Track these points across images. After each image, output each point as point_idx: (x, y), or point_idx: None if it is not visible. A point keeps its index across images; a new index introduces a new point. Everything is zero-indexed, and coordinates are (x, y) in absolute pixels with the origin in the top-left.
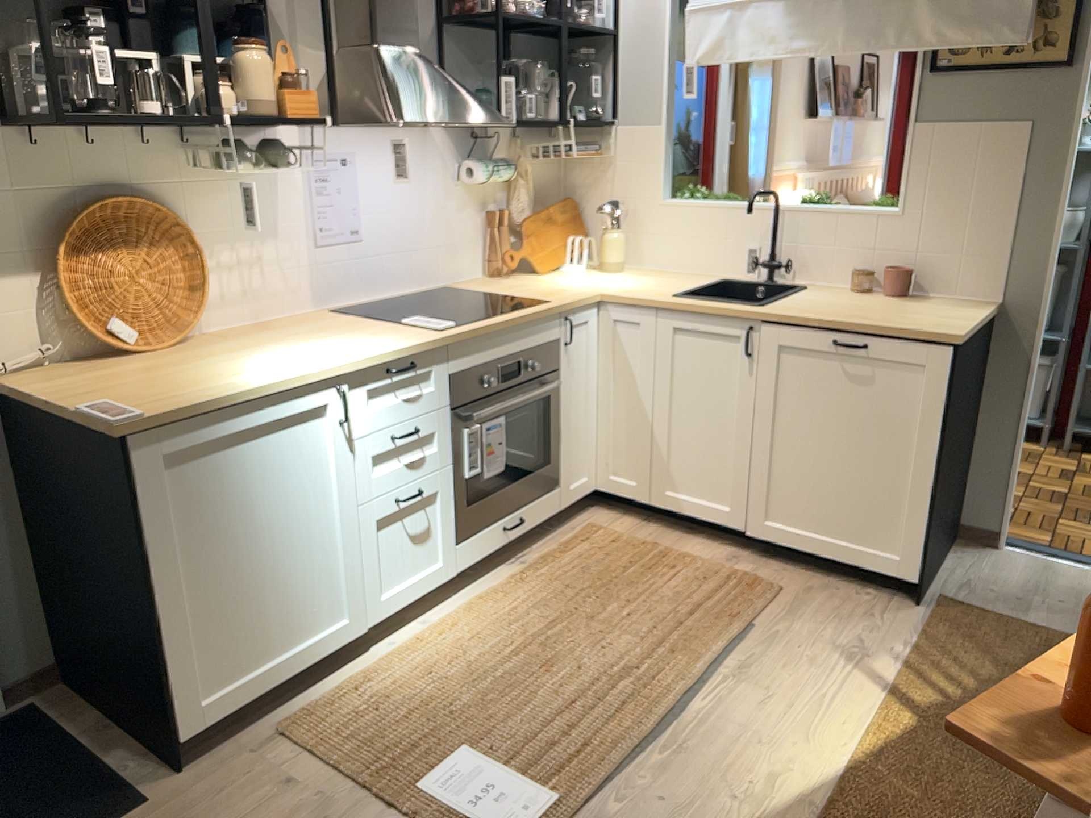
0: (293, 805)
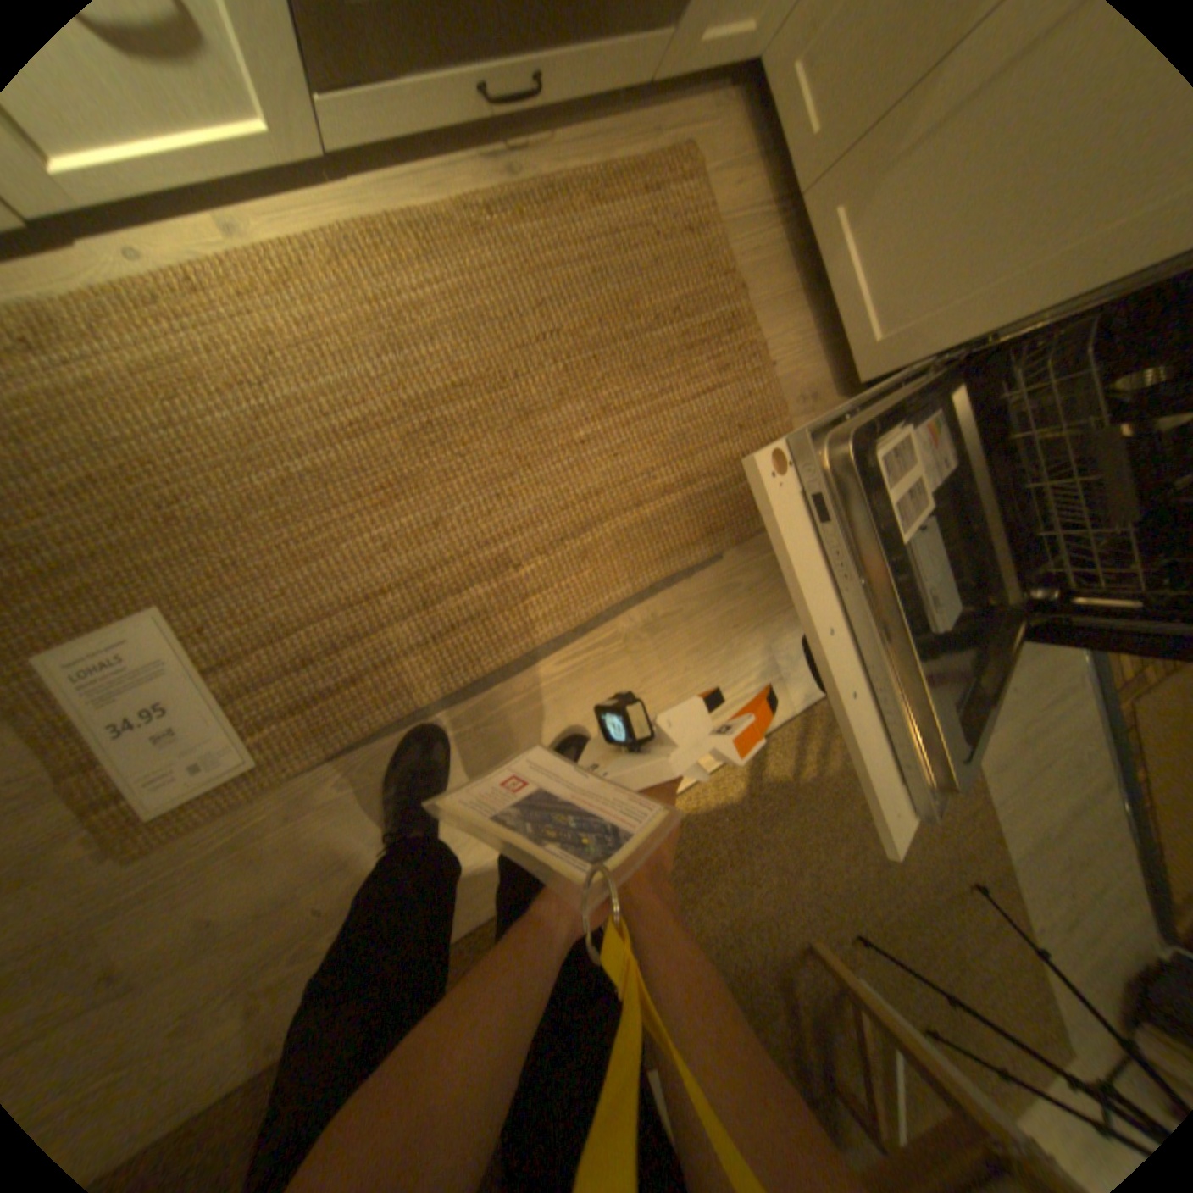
0: None
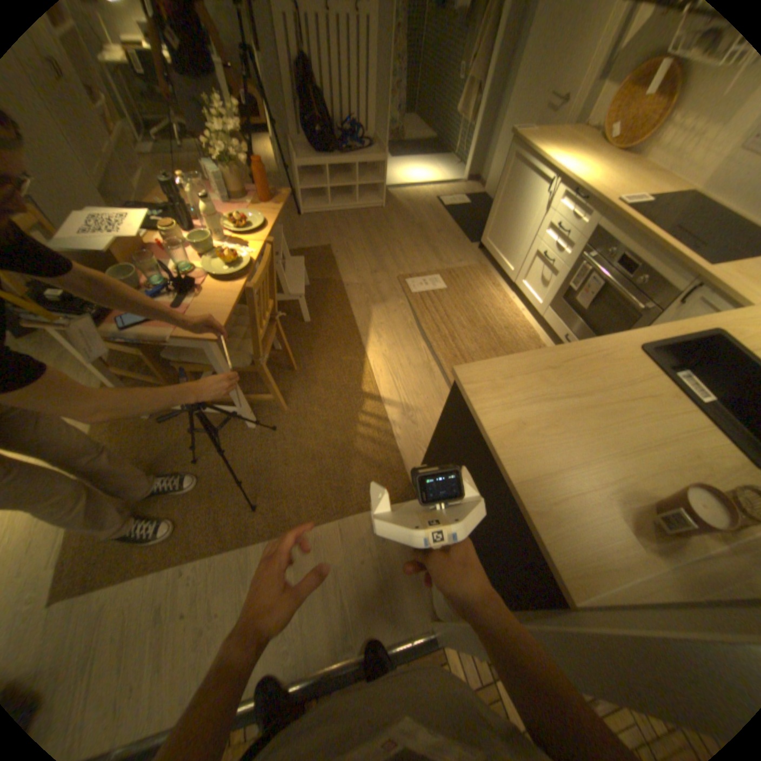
0: (451, 260)
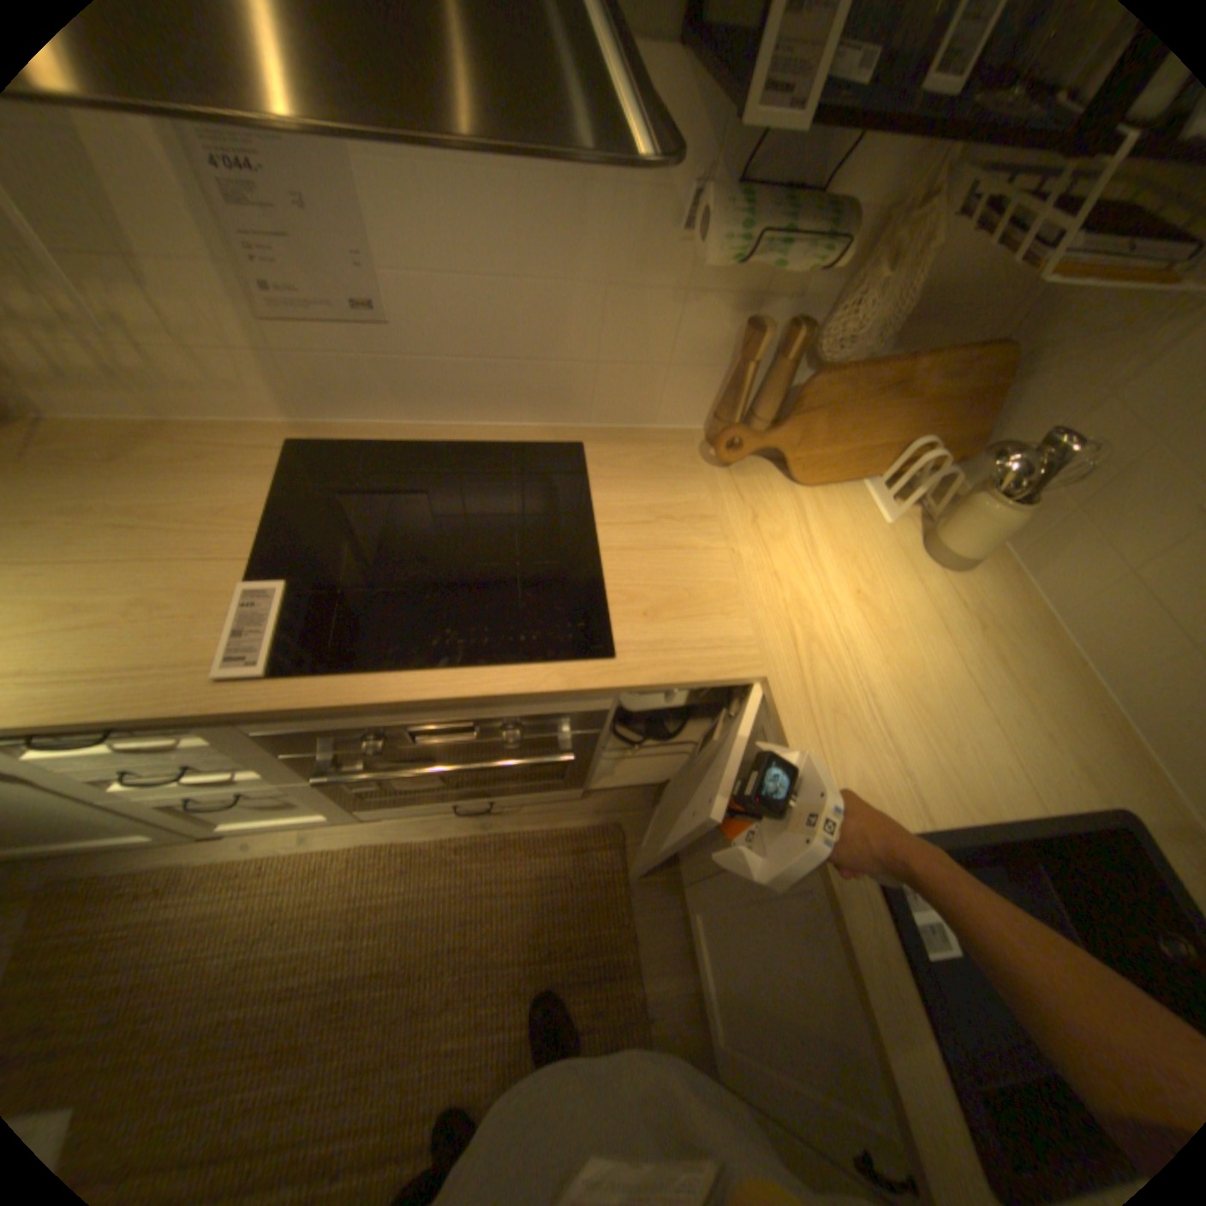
0: None
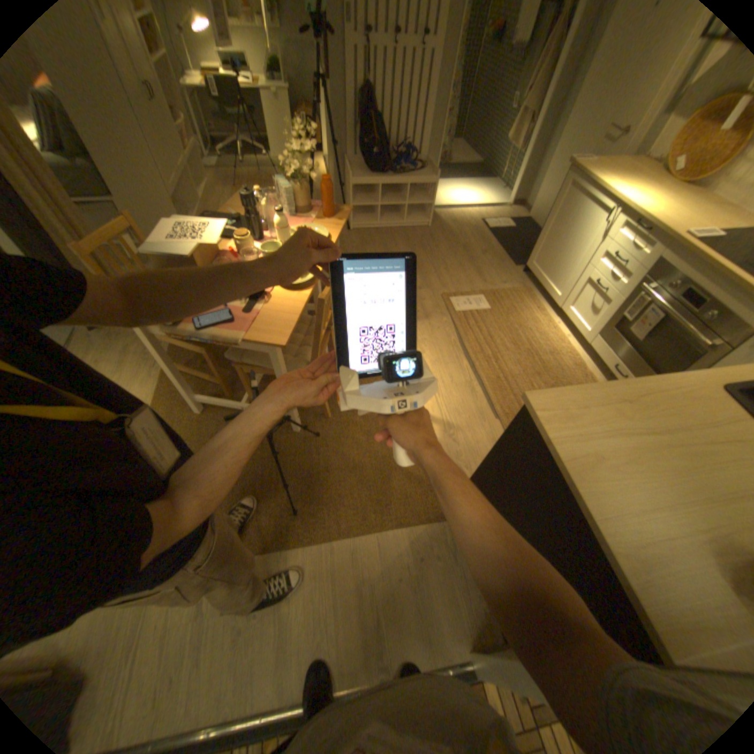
0: (495, 281)
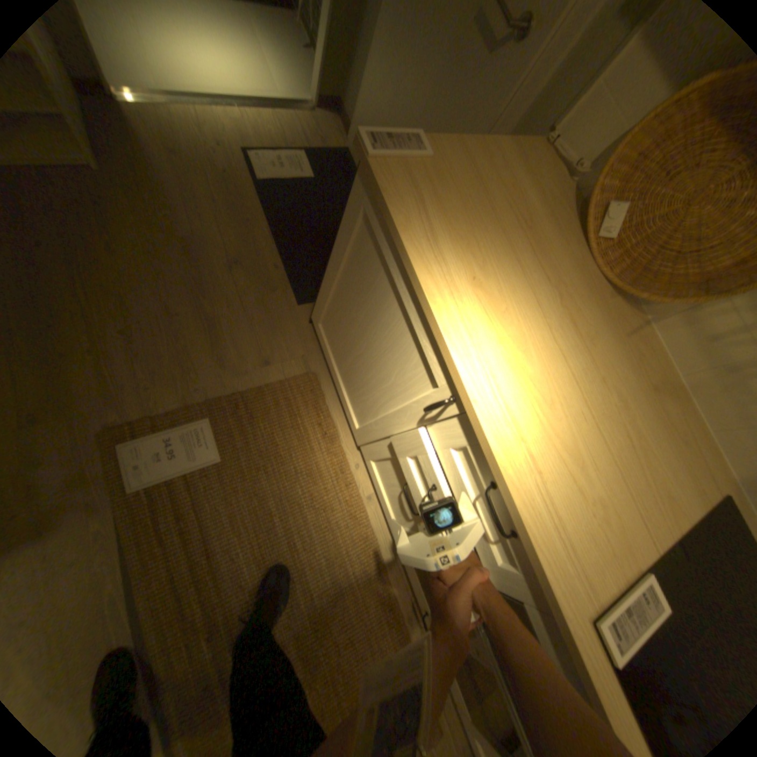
0: (247, 360)
